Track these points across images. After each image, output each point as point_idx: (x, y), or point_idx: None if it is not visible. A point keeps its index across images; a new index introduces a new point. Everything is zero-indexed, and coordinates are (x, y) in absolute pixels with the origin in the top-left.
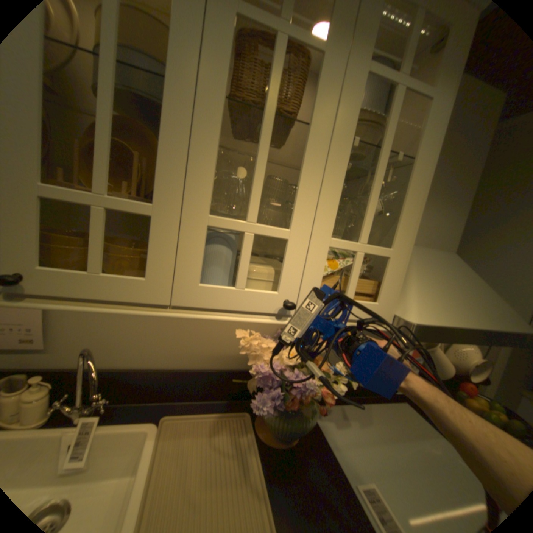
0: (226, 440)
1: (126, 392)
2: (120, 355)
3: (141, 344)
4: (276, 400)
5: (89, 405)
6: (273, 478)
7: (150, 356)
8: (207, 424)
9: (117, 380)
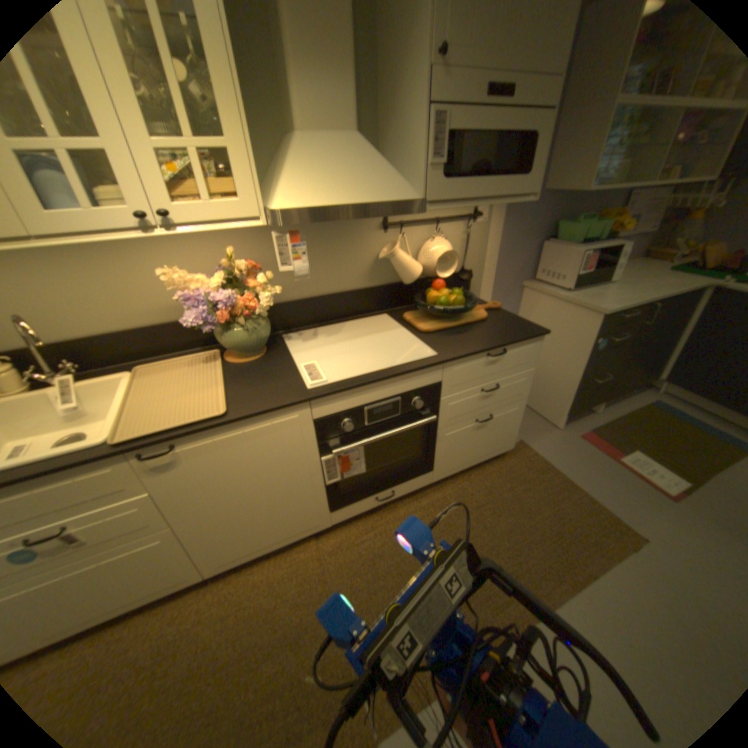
0: (194, 369)
1: (91, 360)
2: (63, 328)
3: (78, 313)
4: (213, 322)
5: (58, 374)
6: (232, 377)
7: (94, 323)
8: (177, 365)
9: (75, 351)
